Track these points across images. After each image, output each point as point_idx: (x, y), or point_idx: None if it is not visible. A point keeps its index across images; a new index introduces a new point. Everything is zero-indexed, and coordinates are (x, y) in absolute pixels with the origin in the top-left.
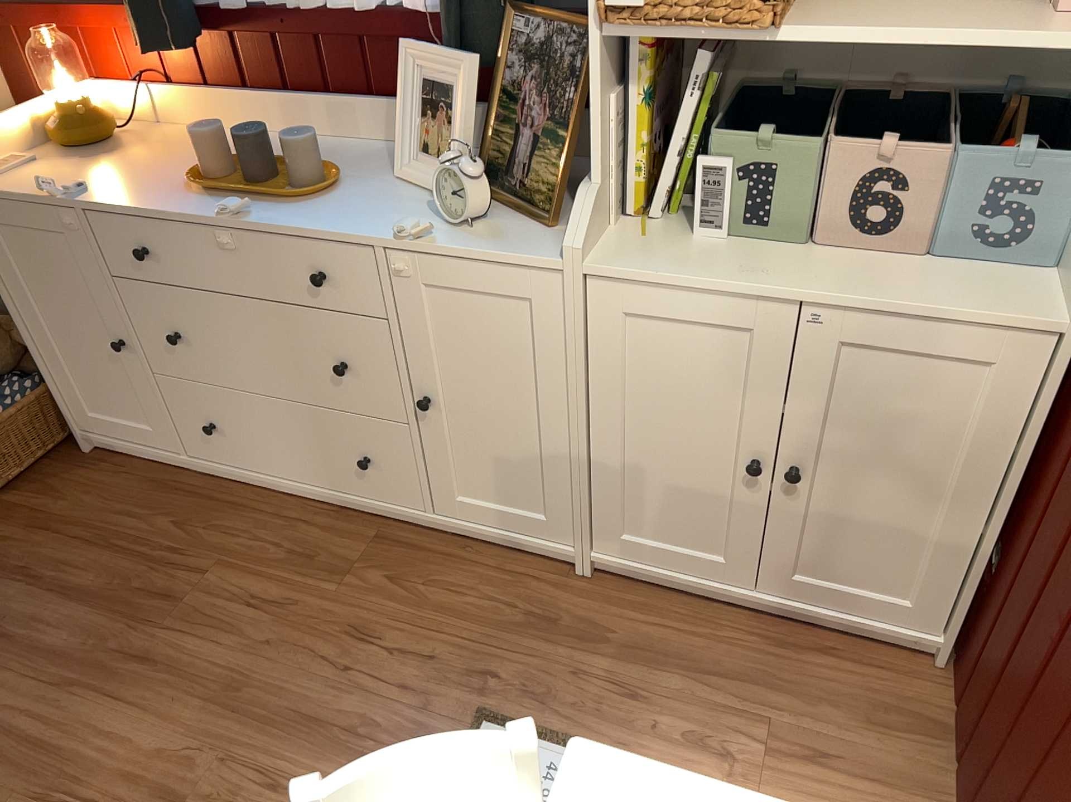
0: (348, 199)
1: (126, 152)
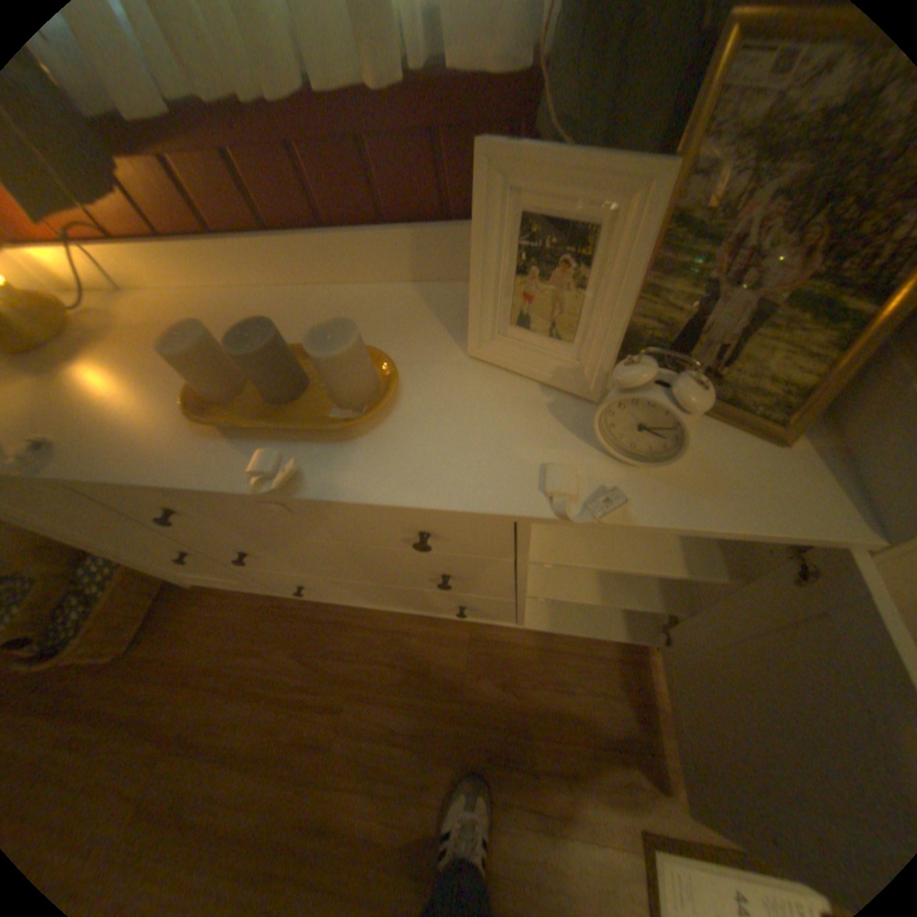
0: (428, 416)
1: (90, 351)
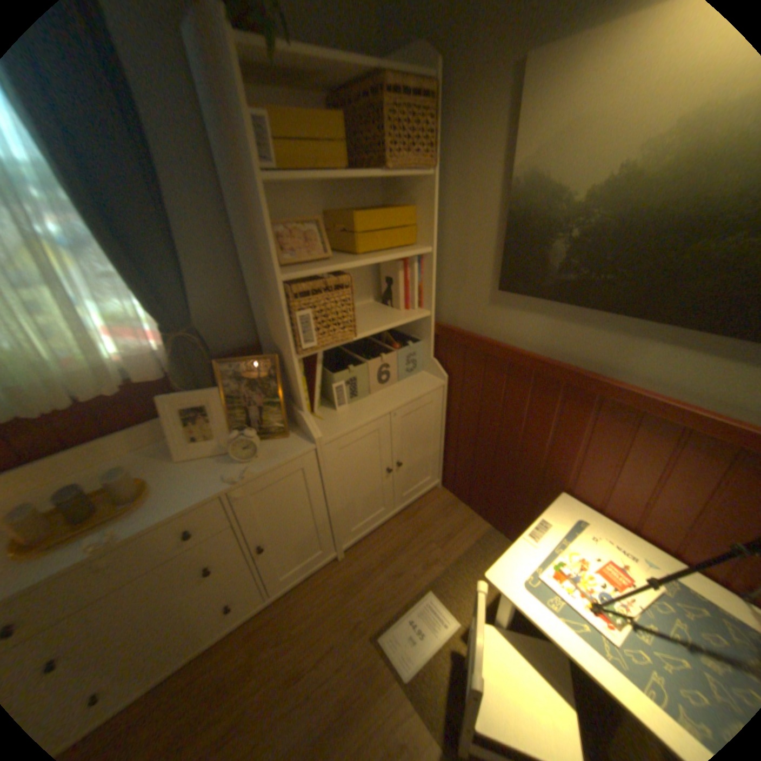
0: (167, 488)
1: None
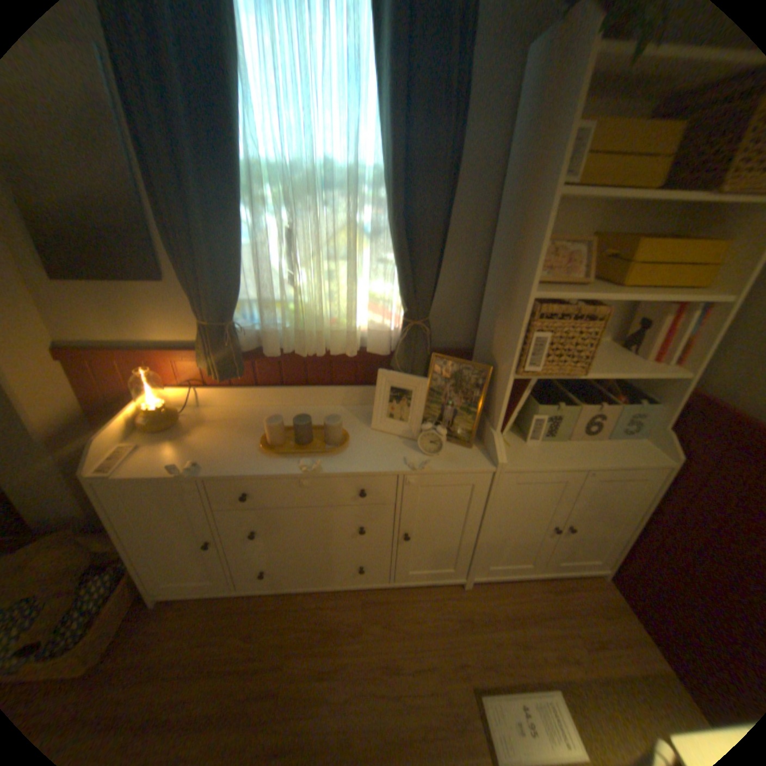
0: (361, 447)
1: (195, 430)
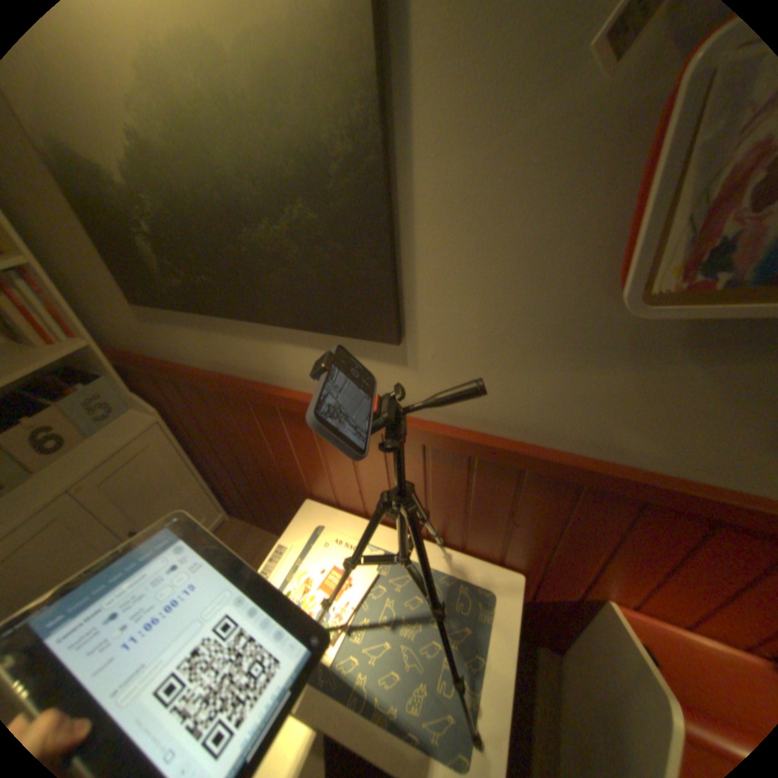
0: None
1: None
